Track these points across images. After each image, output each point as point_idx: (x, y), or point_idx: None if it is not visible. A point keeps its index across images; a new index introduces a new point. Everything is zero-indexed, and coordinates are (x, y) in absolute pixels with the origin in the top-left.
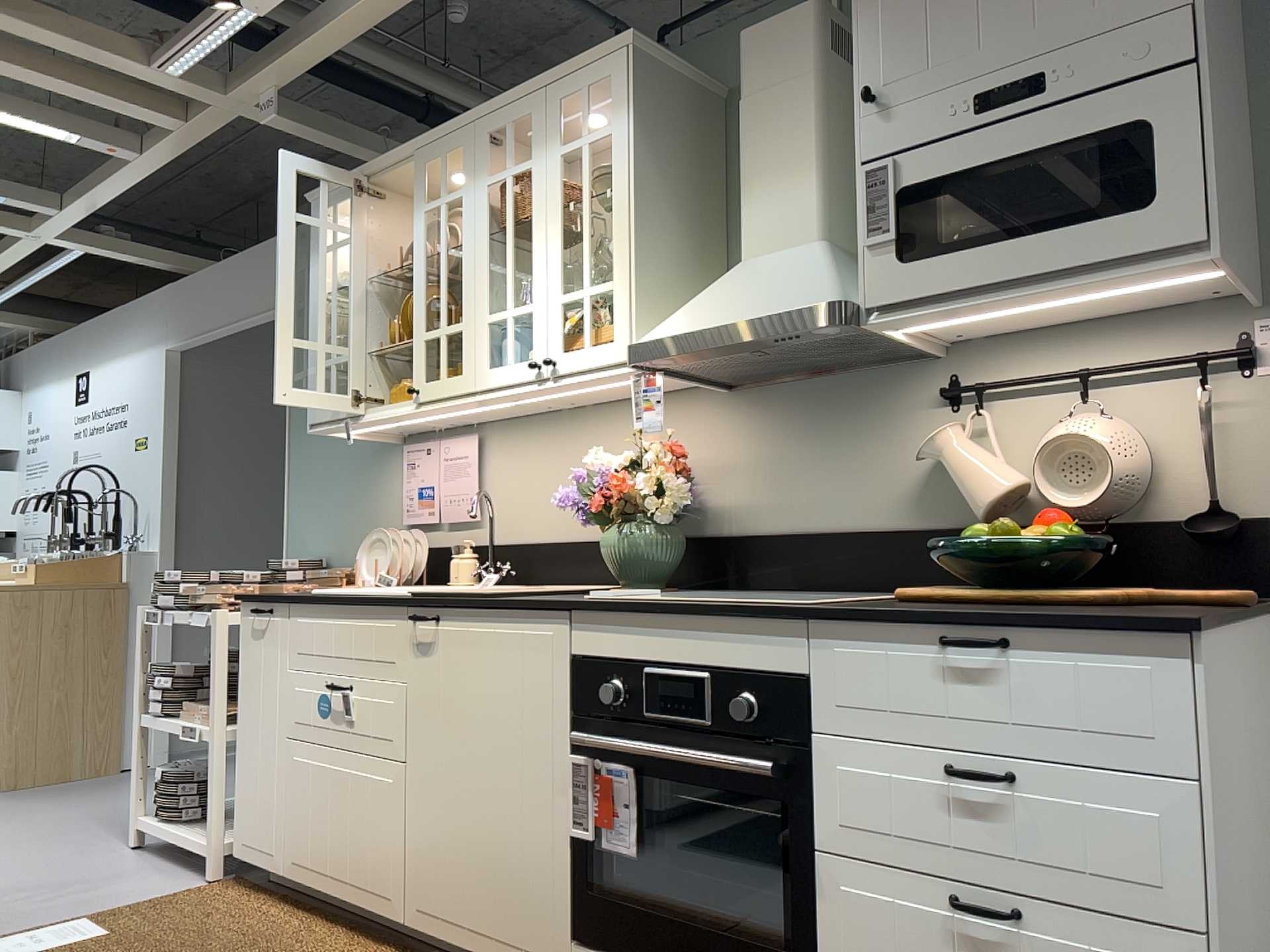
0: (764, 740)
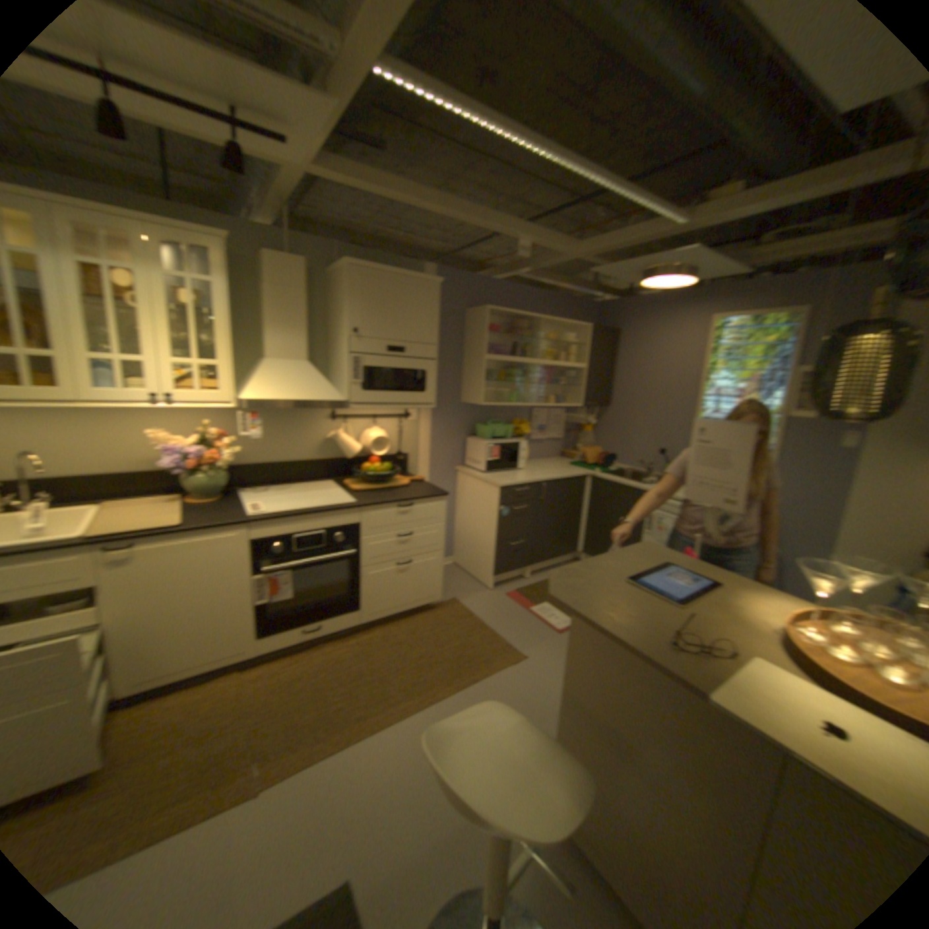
0: (346, 544)
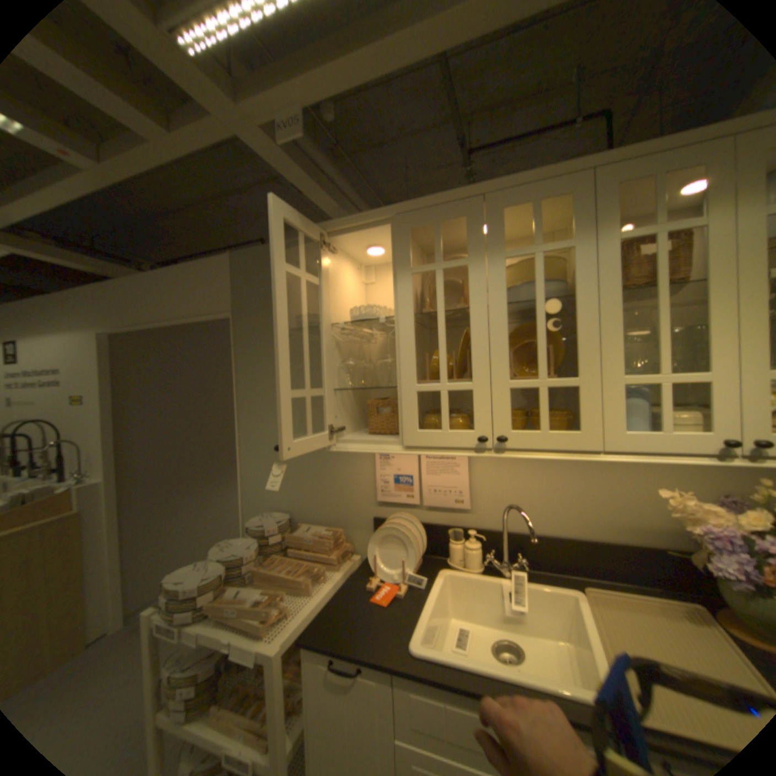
0: None
